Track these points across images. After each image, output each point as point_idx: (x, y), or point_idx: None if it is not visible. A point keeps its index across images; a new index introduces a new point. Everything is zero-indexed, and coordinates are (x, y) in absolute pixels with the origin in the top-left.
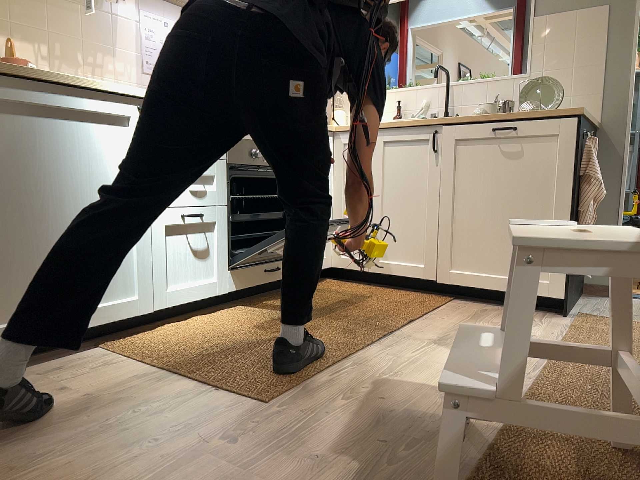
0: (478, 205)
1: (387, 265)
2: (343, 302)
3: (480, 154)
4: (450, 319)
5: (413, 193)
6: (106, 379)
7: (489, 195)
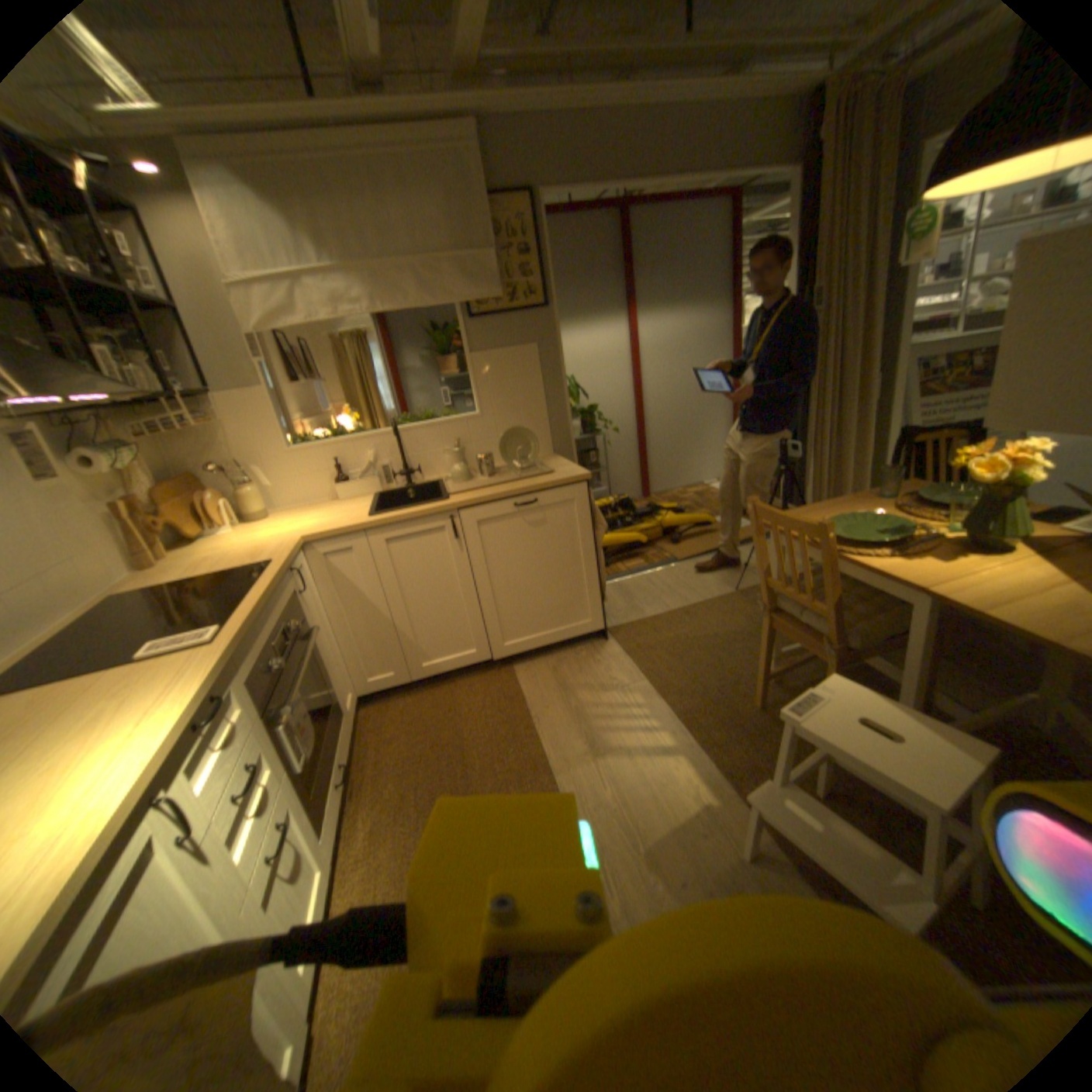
0: (516, 575)
1: (432, 664)
2: (441, 748)
3: (506, 527)
4: (559, 705)
5: (442, 583)
6: None
7: (524, 563)
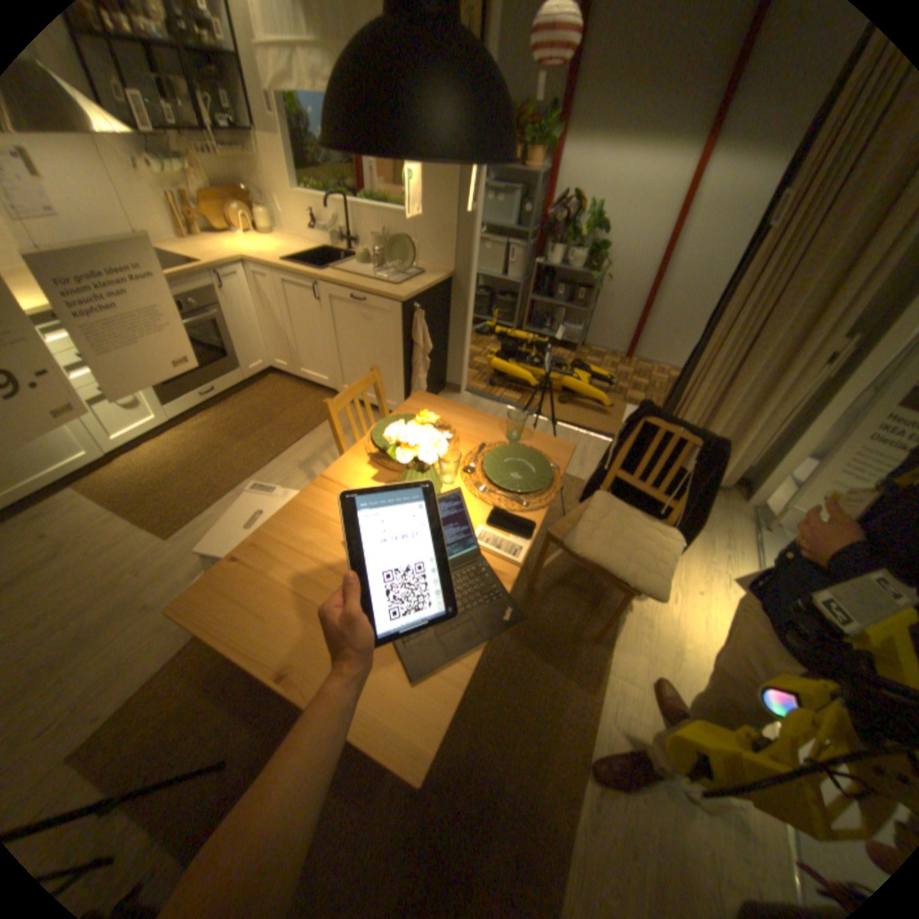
0: (353, 347)
1: (306, 374)
2: (264, 415)
3: (348, 311)
4: (326, 436)
5: (312, 327)
6: (70, 525)
7: (359, 342)
